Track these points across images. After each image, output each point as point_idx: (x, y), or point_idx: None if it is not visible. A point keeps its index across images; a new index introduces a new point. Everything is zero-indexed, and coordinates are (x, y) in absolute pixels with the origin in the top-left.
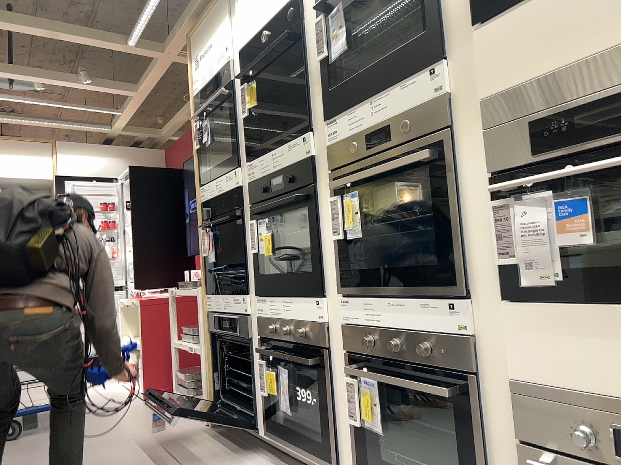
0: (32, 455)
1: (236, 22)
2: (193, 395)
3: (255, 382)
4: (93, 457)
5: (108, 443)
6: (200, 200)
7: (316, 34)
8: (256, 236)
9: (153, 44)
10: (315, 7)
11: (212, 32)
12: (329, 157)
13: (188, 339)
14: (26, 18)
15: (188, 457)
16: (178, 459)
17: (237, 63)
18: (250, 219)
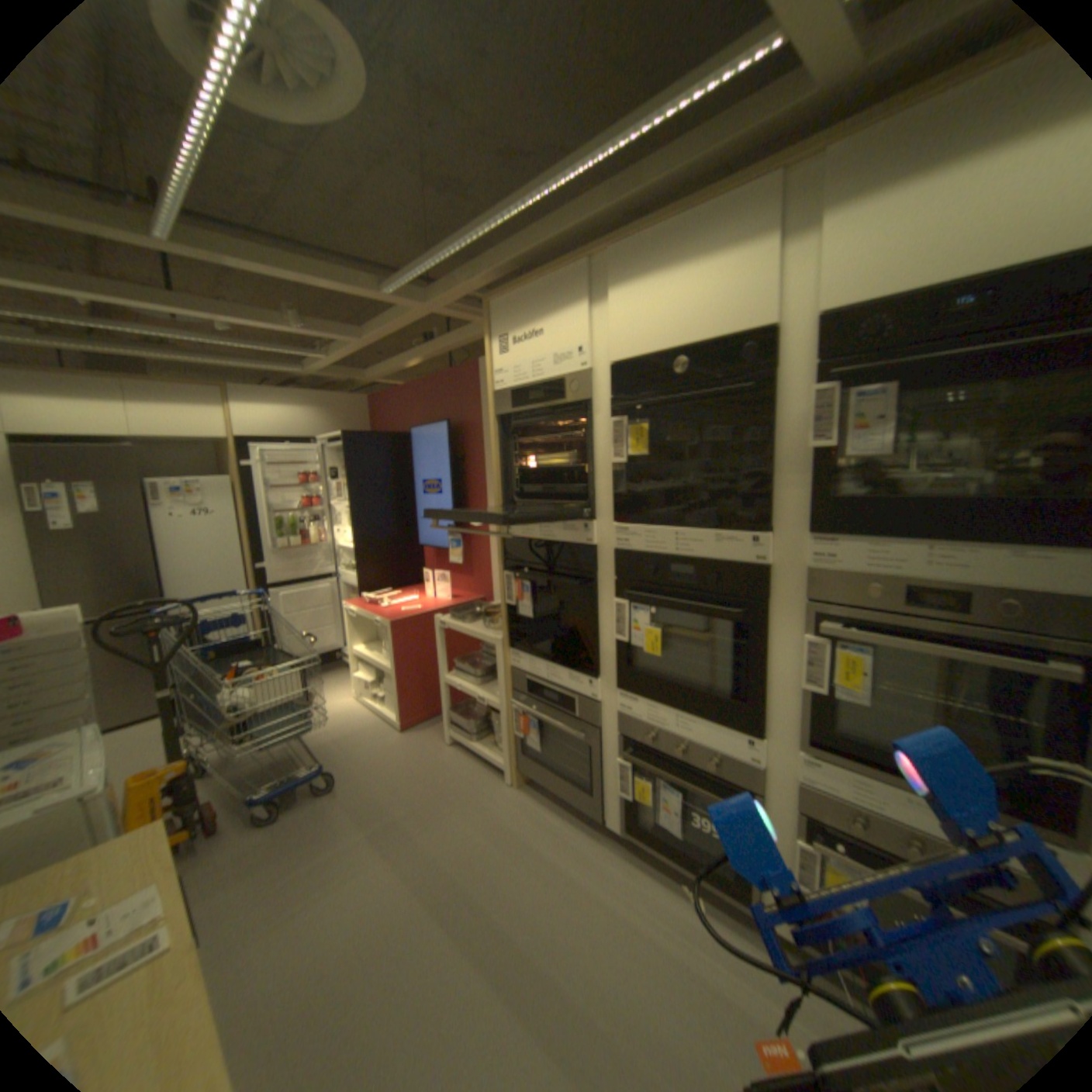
0: (314, 862)
1: (608, 318)
2: (476, 744)
3: (605, 777)
4: (400, 863)
5: (404, 830)
6: (502, 536)
7: (810, 405)
8: (627, 623)
9: (409, 291)
10: (838, 374)
11: (545, 313)
12: (807, 582)
13: (463, 679)
14: (227, 244)
15: (523, 858)
16: (512, 863)
17: (600, 378)
18: (611, 594)
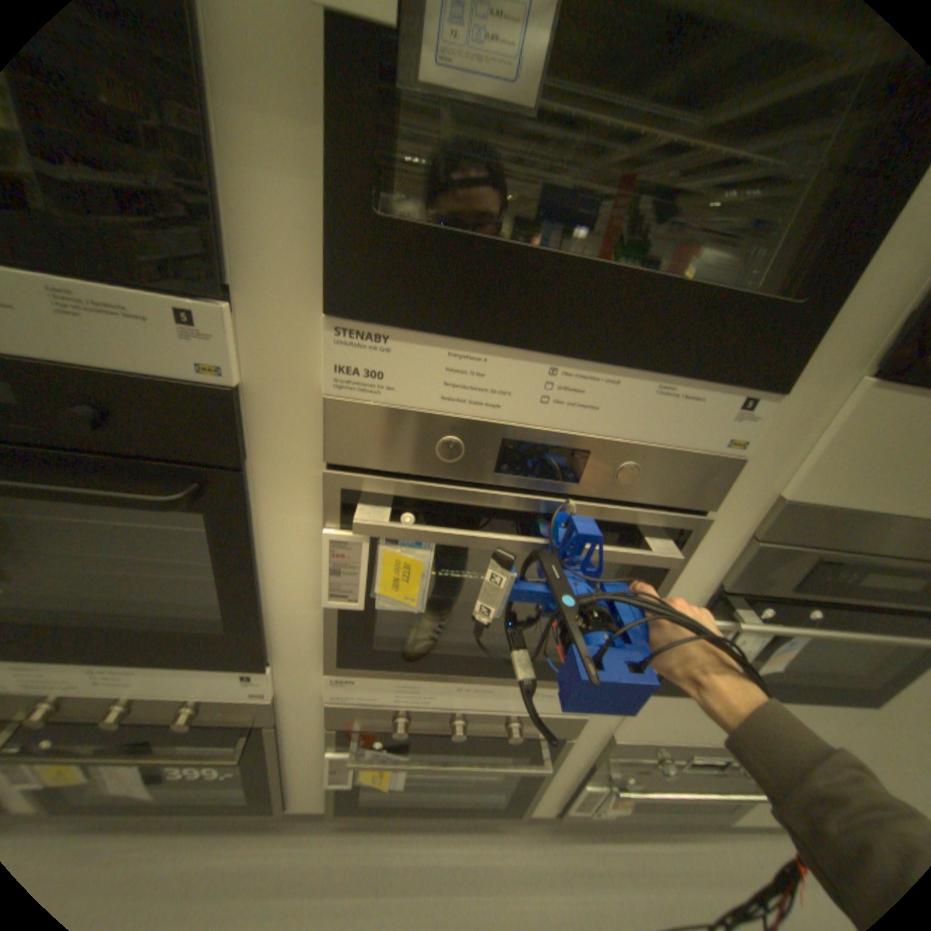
0: None
1: None
2: None
3: None
4: None
5: None
6: None
7: None
8: None
9: None
10: None
11: None
12: (327, 424)
13: None
14: None
15: None
16: None
17: None
18: None
